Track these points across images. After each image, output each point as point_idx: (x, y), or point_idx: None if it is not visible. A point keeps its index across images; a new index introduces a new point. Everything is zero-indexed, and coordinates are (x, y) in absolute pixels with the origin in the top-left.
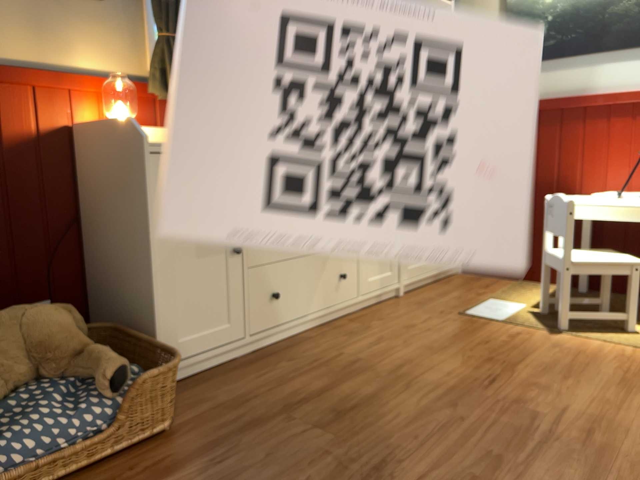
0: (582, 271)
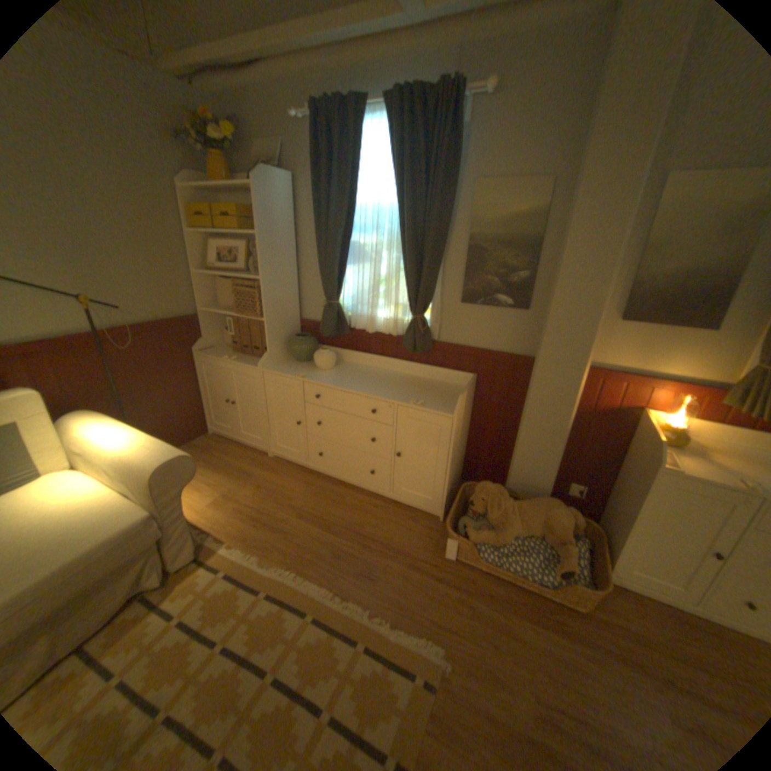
0: None
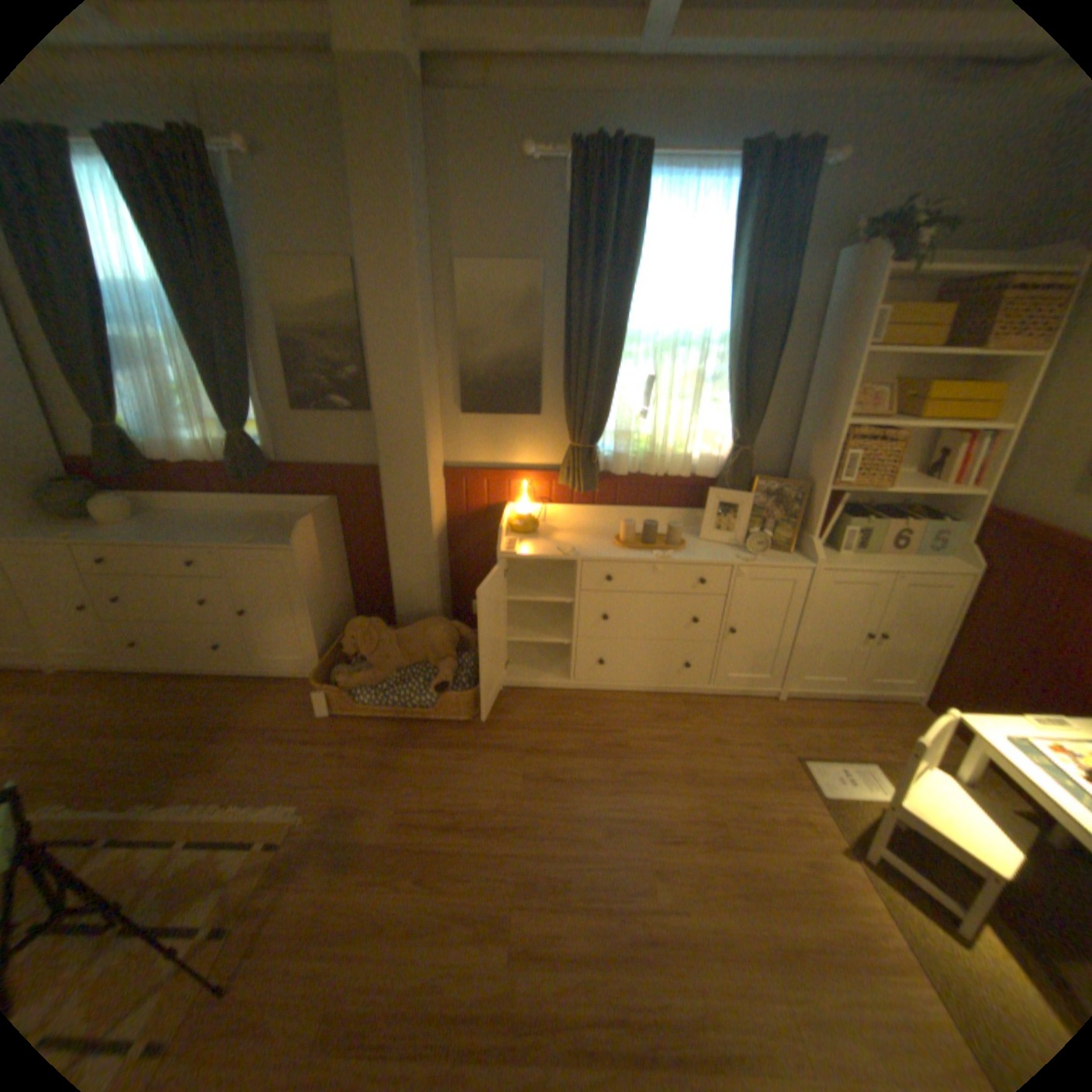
0: (913, 825)
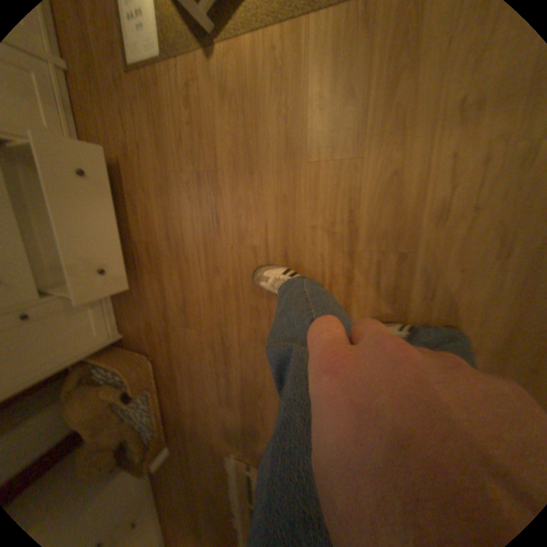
0: None
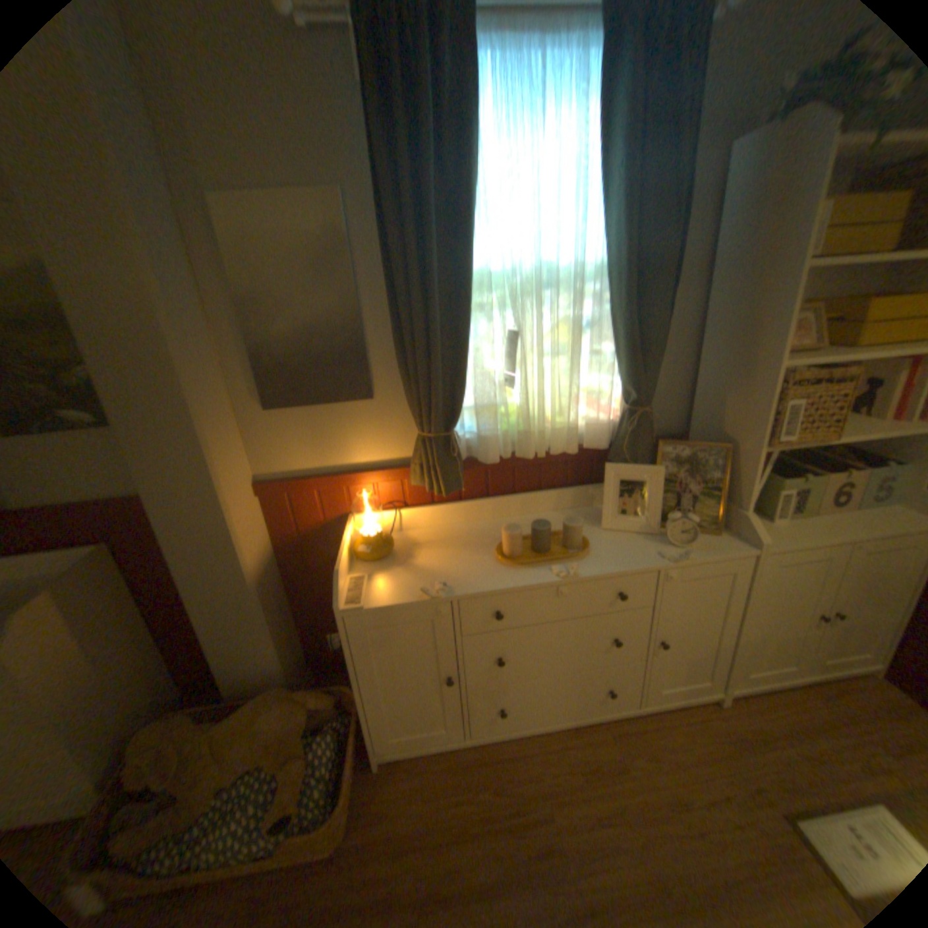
0: None
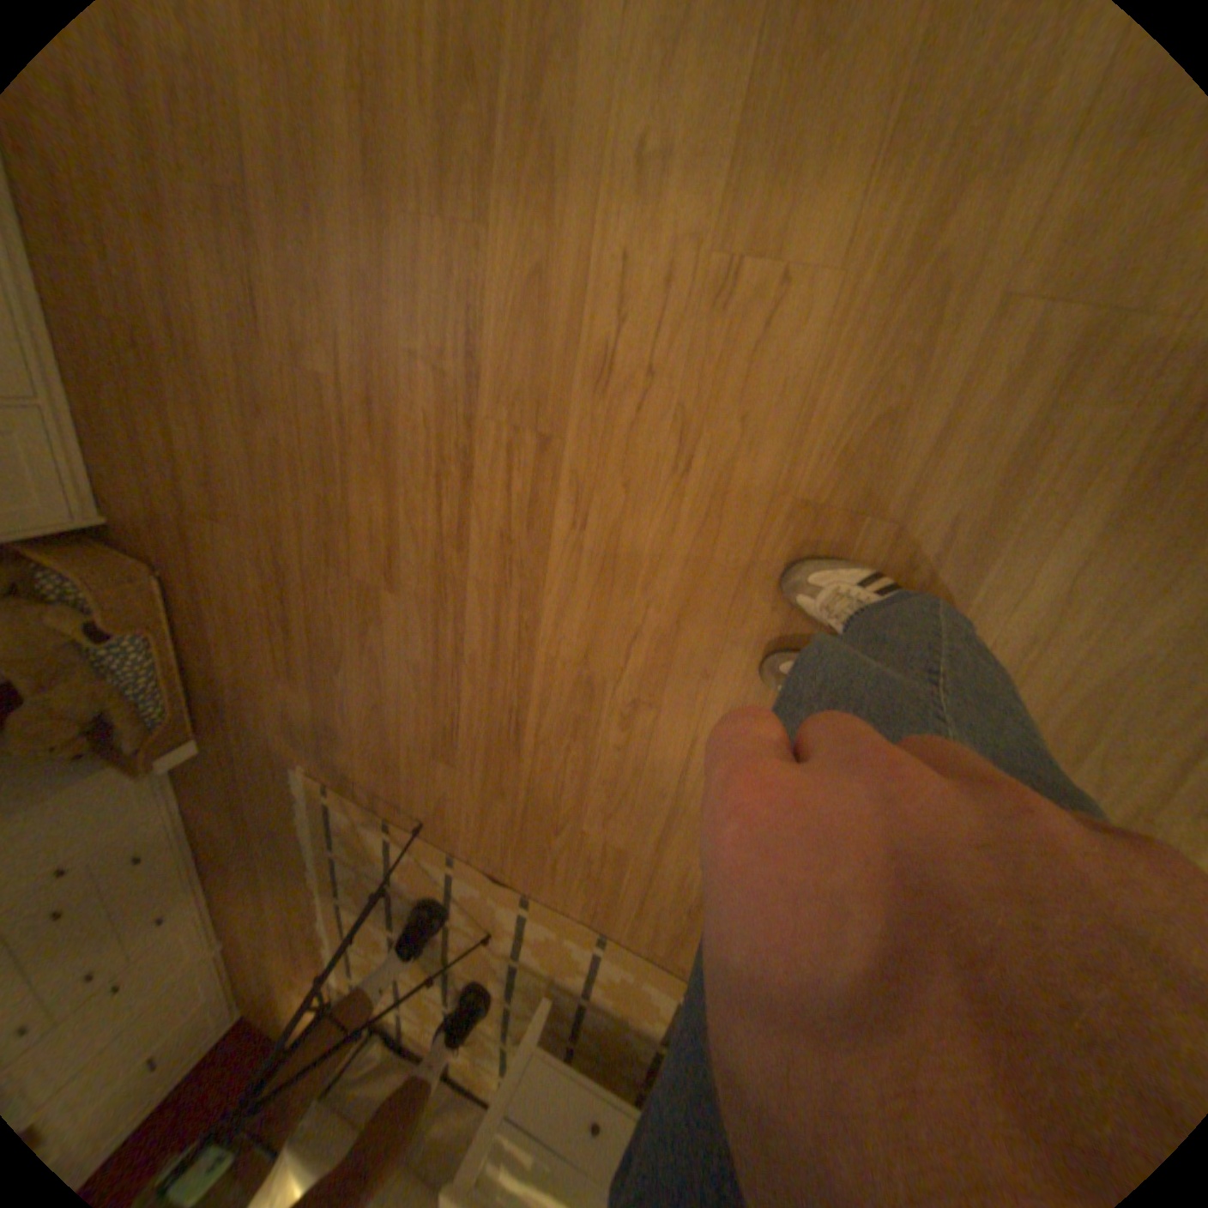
0: None
